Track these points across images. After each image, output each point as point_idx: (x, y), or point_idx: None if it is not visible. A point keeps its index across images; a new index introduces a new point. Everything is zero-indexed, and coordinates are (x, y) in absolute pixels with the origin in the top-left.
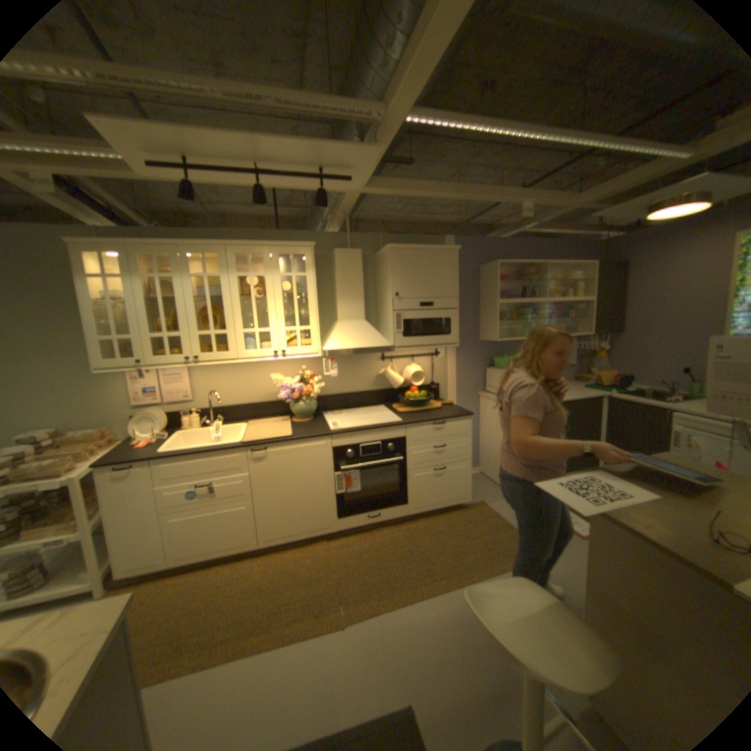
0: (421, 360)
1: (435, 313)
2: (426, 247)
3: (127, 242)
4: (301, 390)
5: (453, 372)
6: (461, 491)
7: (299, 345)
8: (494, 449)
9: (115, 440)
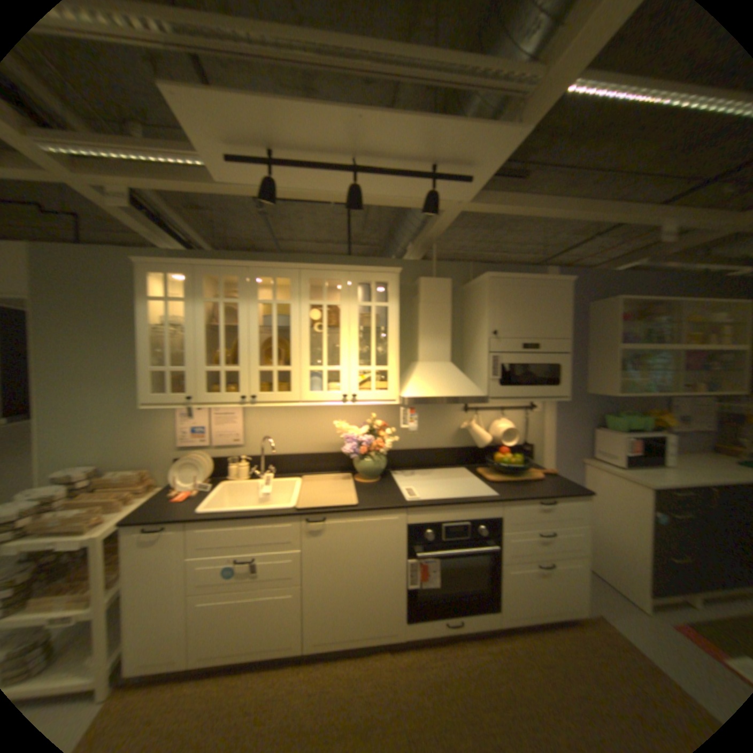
0: (512, 414)
1: (540, 357)
2: (533, 277)
3: (193, 262)
4: (369, 444)
5: (551, 431)
6: (574, 601)
7: (372, 388)
8: (608, 538)
9: (152, 485)
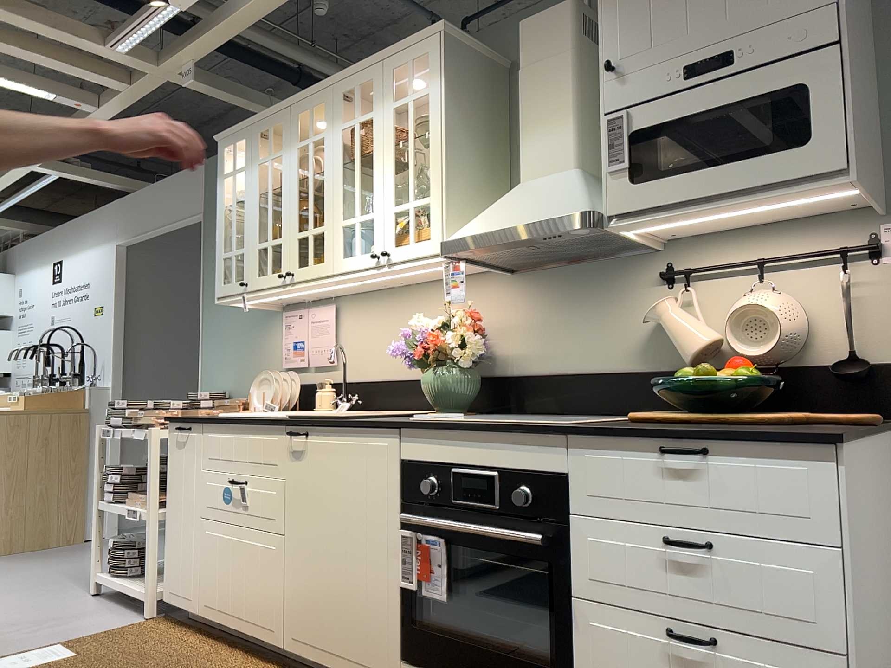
0: (805, 277)
1: (737, 83)
2: None
3: (253, 122)
4: (423, 340)
5: None
6: None
7: (410, 237)
8: None
9: None
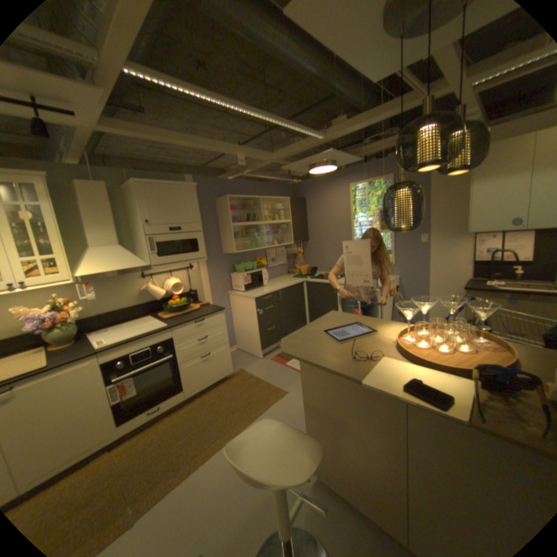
0: (179, 273)
1: (184, 235)
2: (168, 182)
3: None
4: (54, 318)
5: (206, 279)
6: (224, 366)
7: (43, 274)
8: (244, 329)
9: None
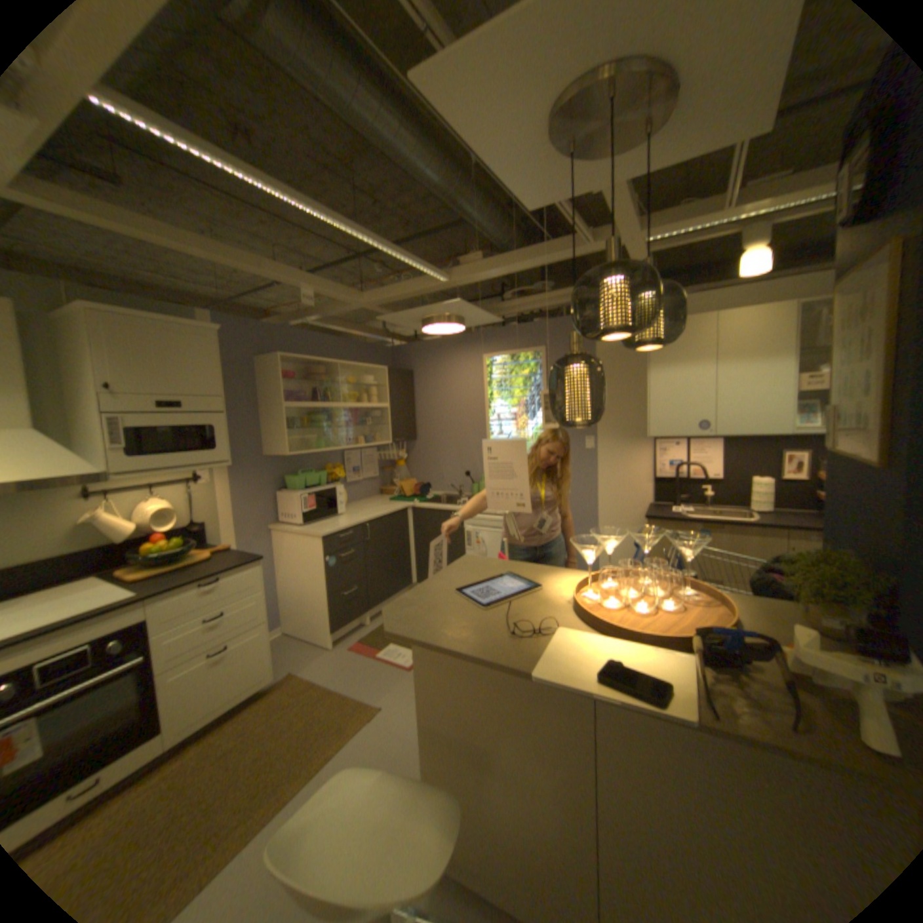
0: (168, 490)
1: (186, 417)
2: (161, 318)
3: None
4: None
5: (226, 502)
6: (255, 672)
7: None
8: (297, 596)
9: None
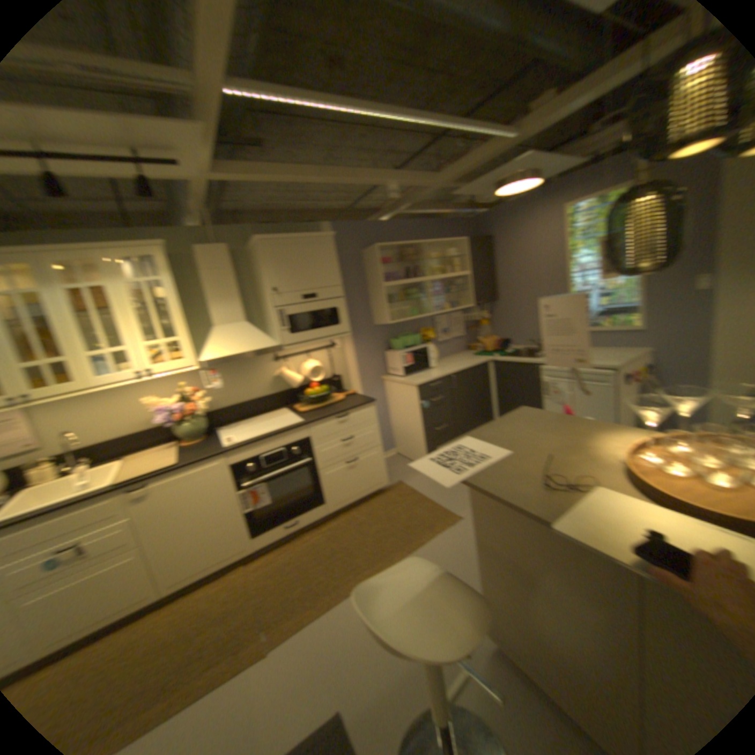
0: (316, 354)
1: (318, 304)
2: (295, 235)
3: None
4: (179, 410)
5: (351, 360)
6: (375, 476)
7: (164, 359)
8: (402, 428)
9: None
